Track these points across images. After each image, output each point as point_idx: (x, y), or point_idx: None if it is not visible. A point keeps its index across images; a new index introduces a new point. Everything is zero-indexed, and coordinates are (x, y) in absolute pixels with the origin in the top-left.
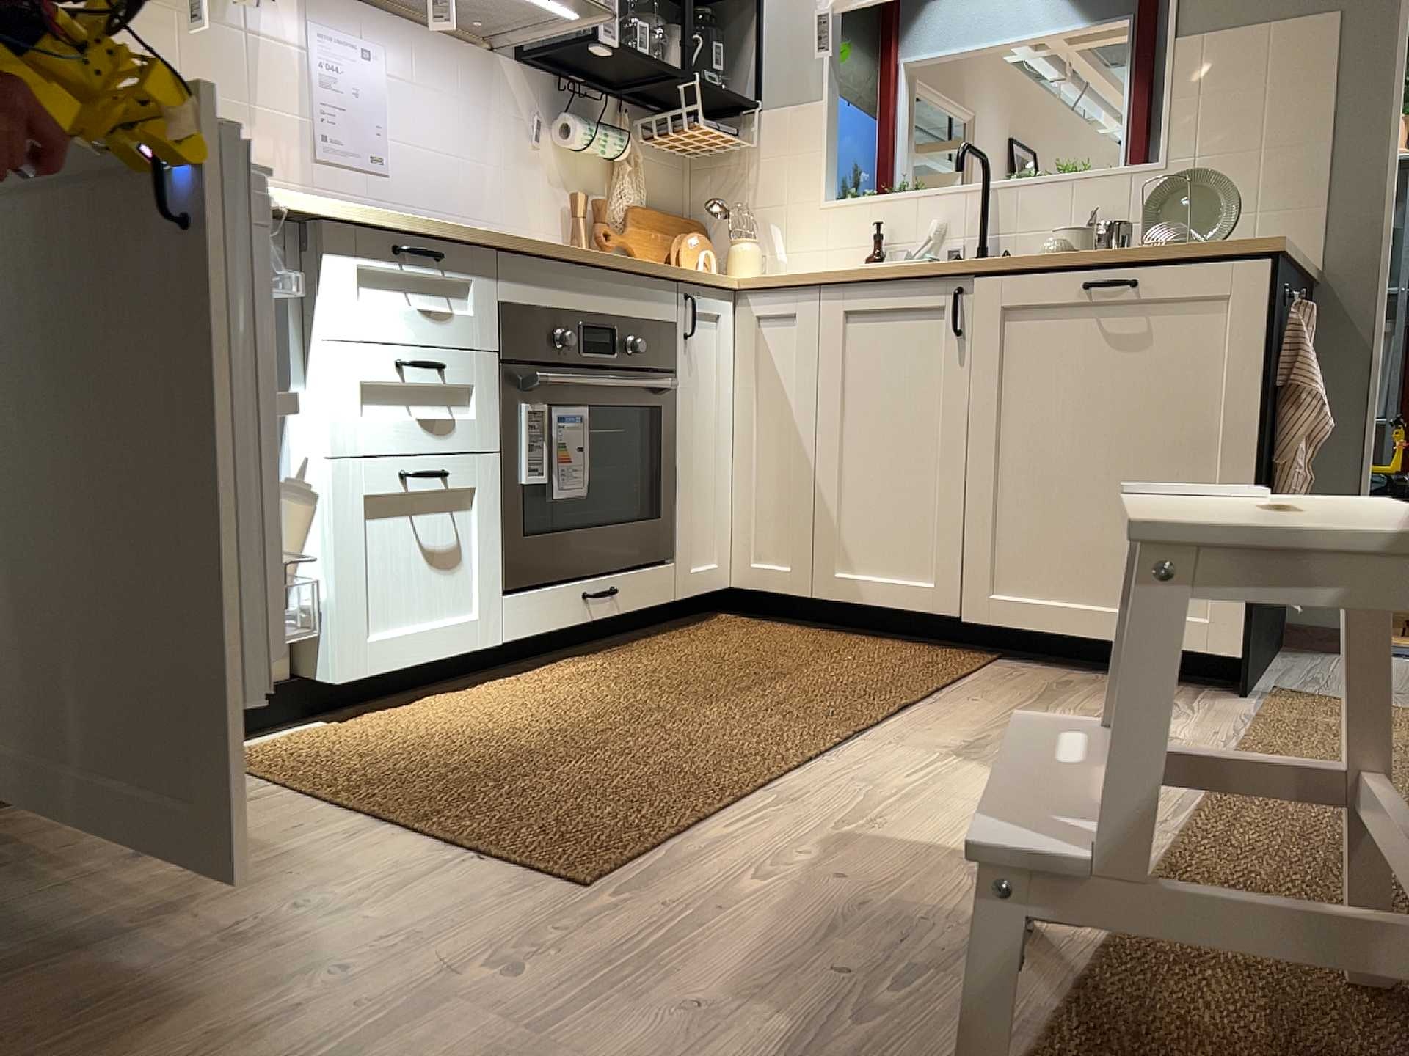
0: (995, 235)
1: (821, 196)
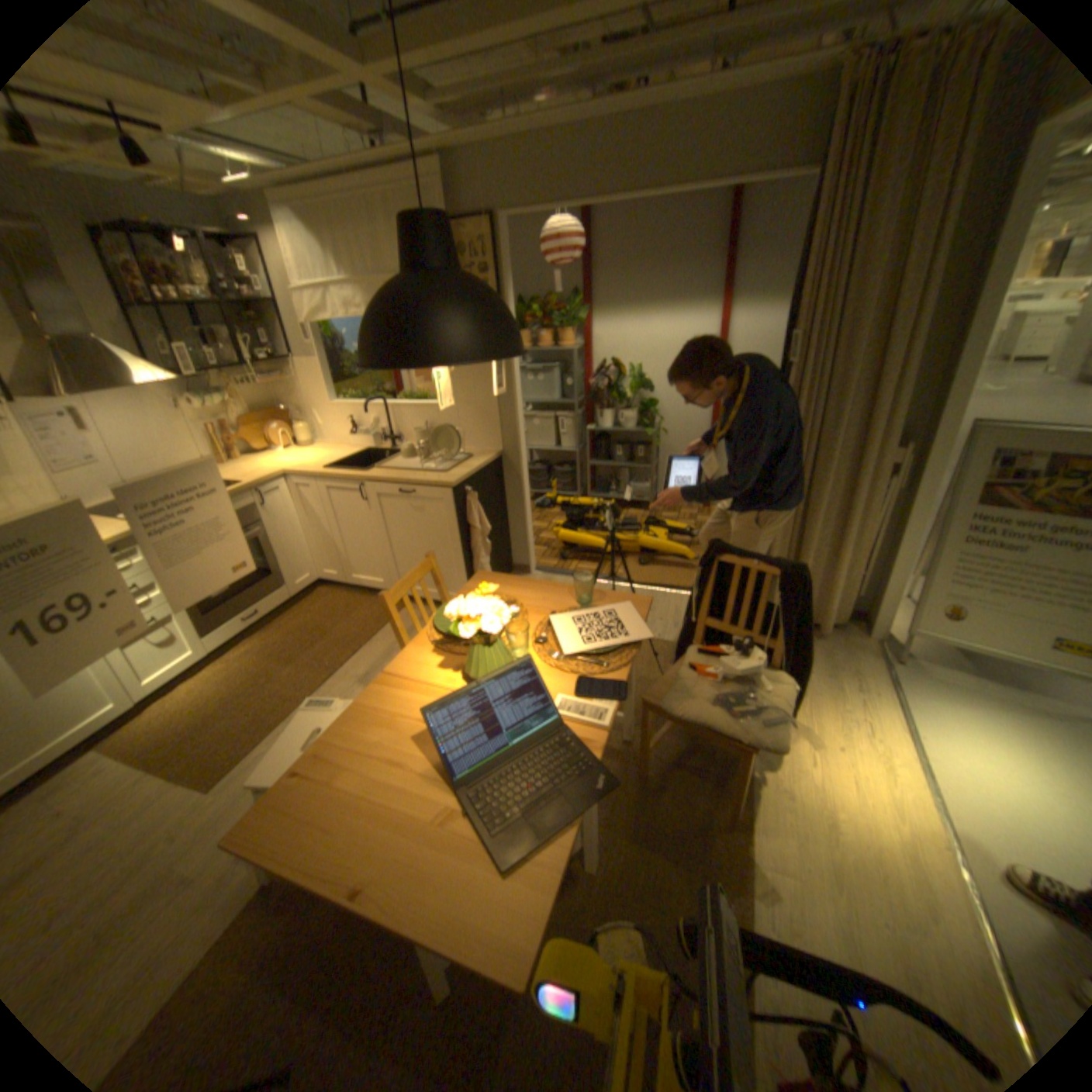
0: (398, 423)
1: (328, 399)
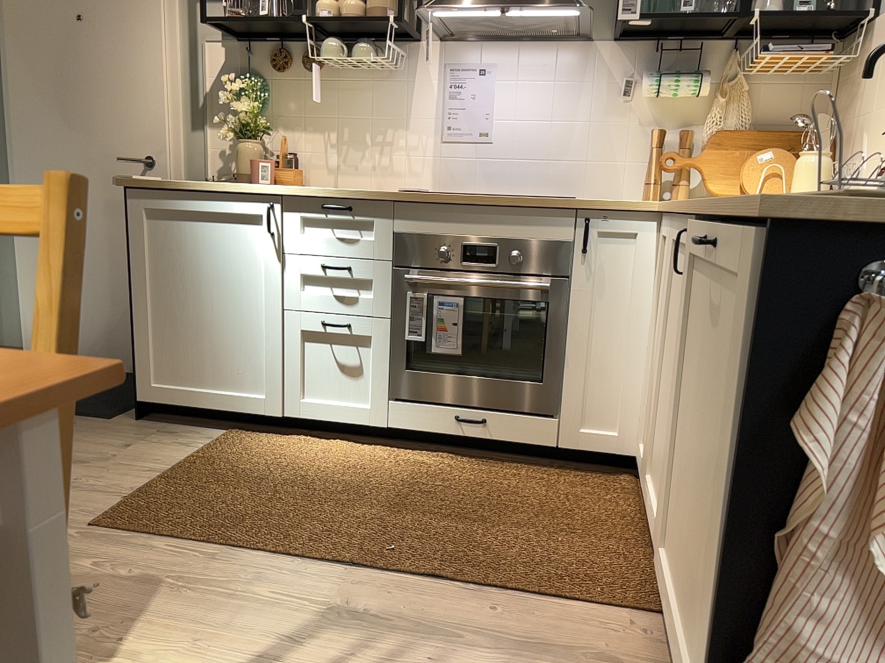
0: None
1: None
